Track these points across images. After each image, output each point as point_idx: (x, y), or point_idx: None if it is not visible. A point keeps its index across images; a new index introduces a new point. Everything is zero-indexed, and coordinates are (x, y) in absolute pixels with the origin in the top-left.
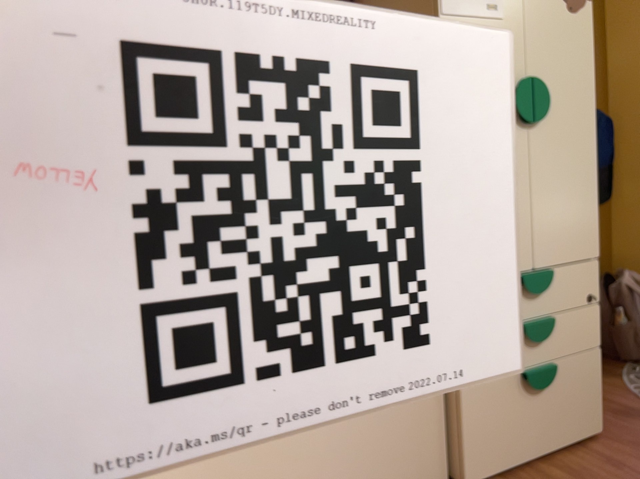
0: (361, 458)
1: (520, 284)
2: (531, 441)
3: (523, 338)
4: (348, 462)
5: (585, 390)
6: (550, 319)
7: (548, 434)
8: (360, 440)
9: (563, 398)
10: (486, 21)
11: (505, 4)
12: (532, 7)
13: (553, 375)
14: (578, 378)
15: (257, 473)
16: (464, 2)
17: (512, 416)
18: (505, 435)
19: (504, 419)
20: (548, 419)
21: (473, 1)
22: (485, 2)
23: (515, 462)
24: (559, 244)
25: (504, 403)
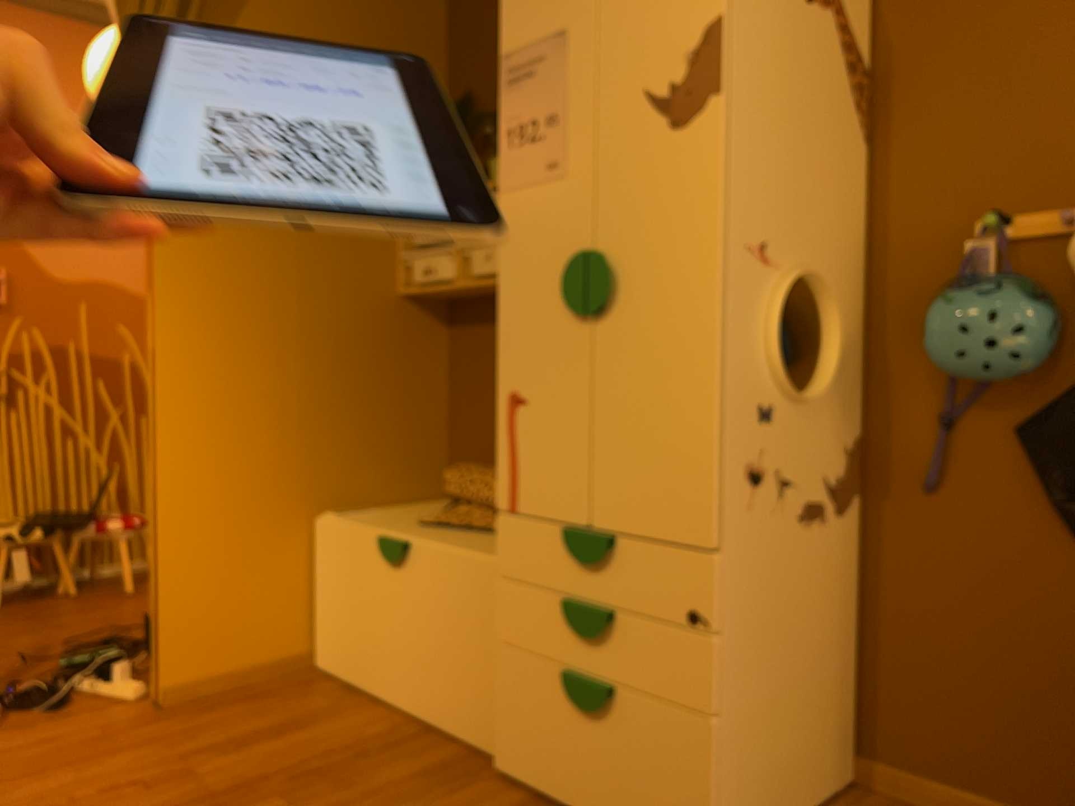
0: (429, 661)
1: (566, 540)
2: (575, 782)
3: (571, 622)
4: (420, 657)
5: (672, 776)
6: (597, 611)
7: (601, 795)
8: (429, 642)
9: (629, 757)
10: (544, 187)
11: (567, 157)
12: (606, 147)
13: (595, 699)
14: (659, 744)
15: (369, 619)
16: (521, 171)
17: (551, 724)
18: (540, 742)
19: (540, 720)
20: (601, 770)
21: (531, 167)
22: (544, 163)
23: (550, 792)
24: (630, 502)
25: (540, 697)
